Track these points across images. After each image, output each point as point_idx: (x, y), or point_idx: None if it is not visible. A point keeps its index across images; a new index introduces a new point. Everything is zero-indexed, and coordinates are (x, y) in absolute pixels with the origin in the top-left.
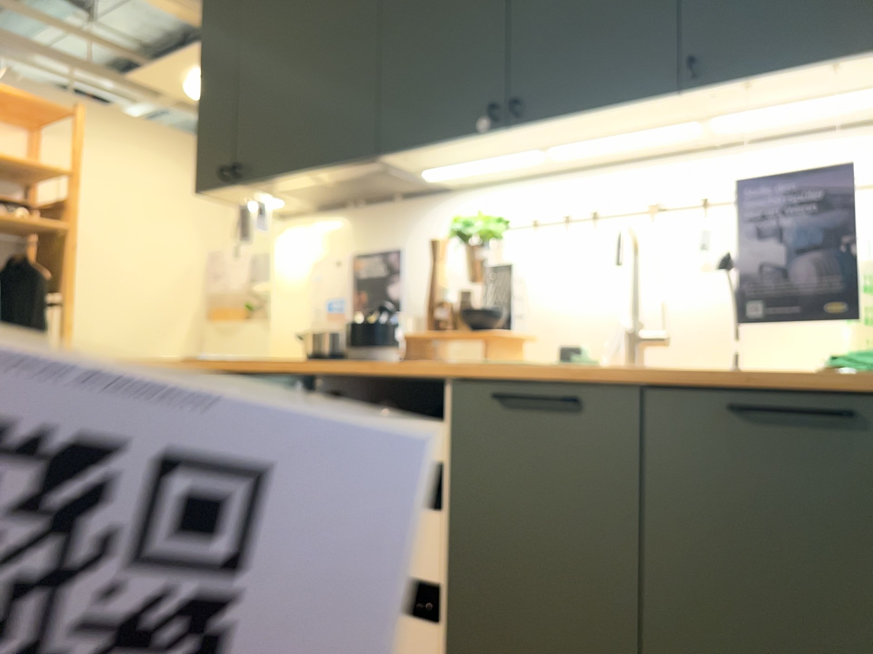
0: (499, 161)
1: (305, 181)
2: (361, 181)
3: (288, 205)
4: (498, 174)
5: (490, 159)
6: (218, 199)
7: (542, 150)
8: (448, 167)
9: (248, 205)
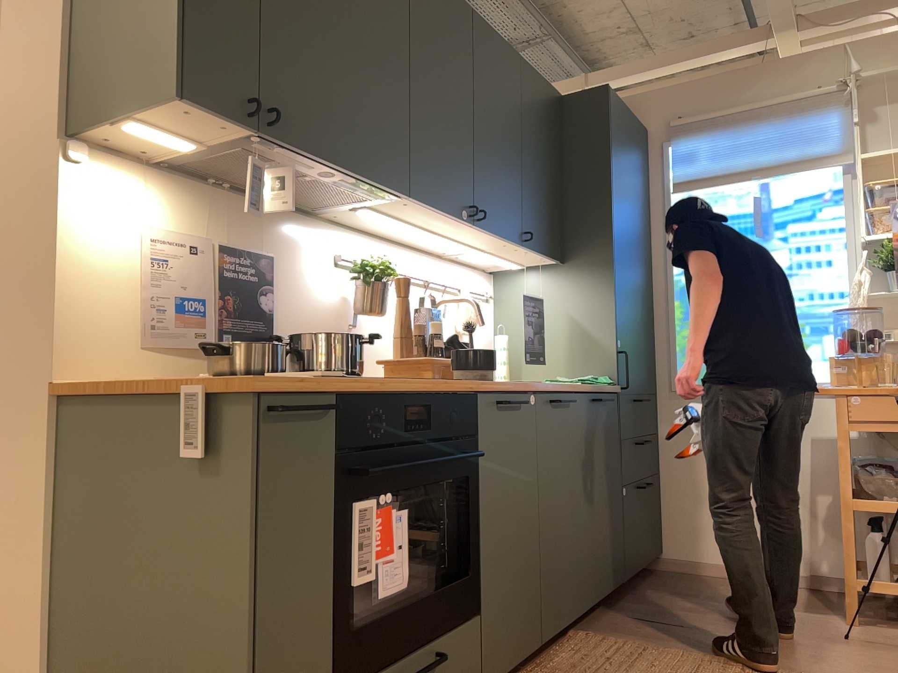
0: (408, 225)
1: (307, 168)
2: (320, 187)
3: (171, 149)
4: (362, 222)
5: (411, 222)
6: (163, 111)
7: (434, 231)
8: (387, 214)
9: (262, 164)
